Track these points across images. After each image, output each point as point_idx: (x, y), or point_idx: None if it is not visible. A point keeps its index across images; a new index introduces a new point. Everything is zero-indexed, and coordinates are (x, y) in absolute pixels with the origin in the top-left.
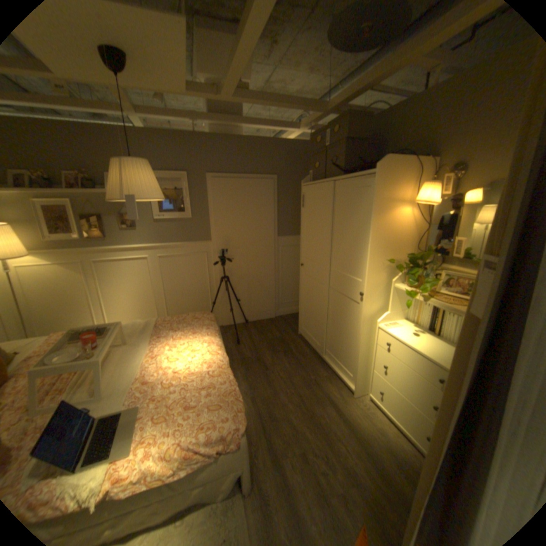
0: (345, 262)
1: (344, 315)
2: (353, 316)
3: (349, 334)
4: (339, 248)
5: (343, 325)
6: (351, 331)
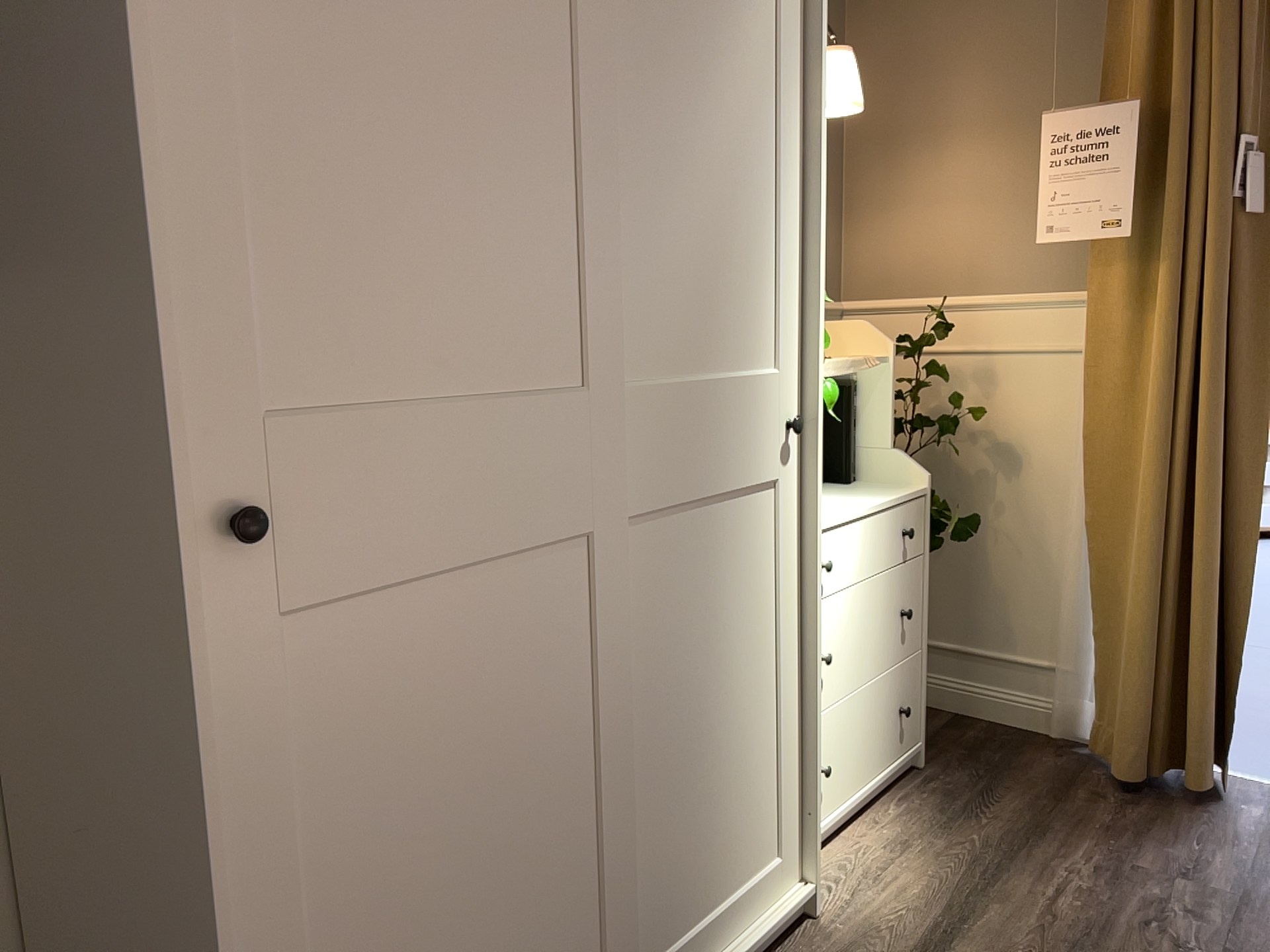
0: (696, 321)
1: (715, 600)
2: (750, 561)
3: (743, 666)
4: (659, 258)
5: (716, 653)
6: (750, 637)
